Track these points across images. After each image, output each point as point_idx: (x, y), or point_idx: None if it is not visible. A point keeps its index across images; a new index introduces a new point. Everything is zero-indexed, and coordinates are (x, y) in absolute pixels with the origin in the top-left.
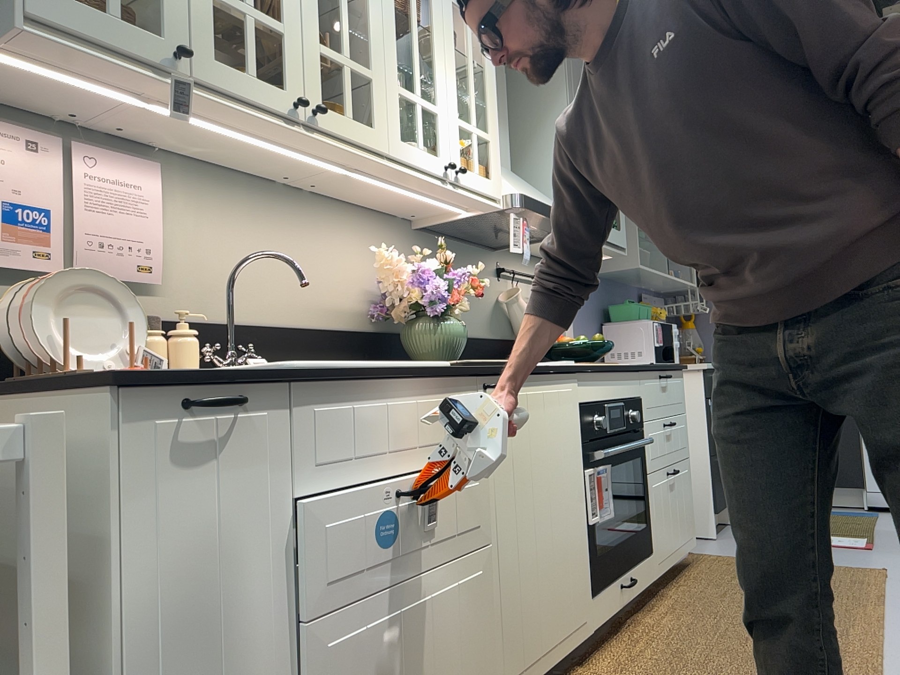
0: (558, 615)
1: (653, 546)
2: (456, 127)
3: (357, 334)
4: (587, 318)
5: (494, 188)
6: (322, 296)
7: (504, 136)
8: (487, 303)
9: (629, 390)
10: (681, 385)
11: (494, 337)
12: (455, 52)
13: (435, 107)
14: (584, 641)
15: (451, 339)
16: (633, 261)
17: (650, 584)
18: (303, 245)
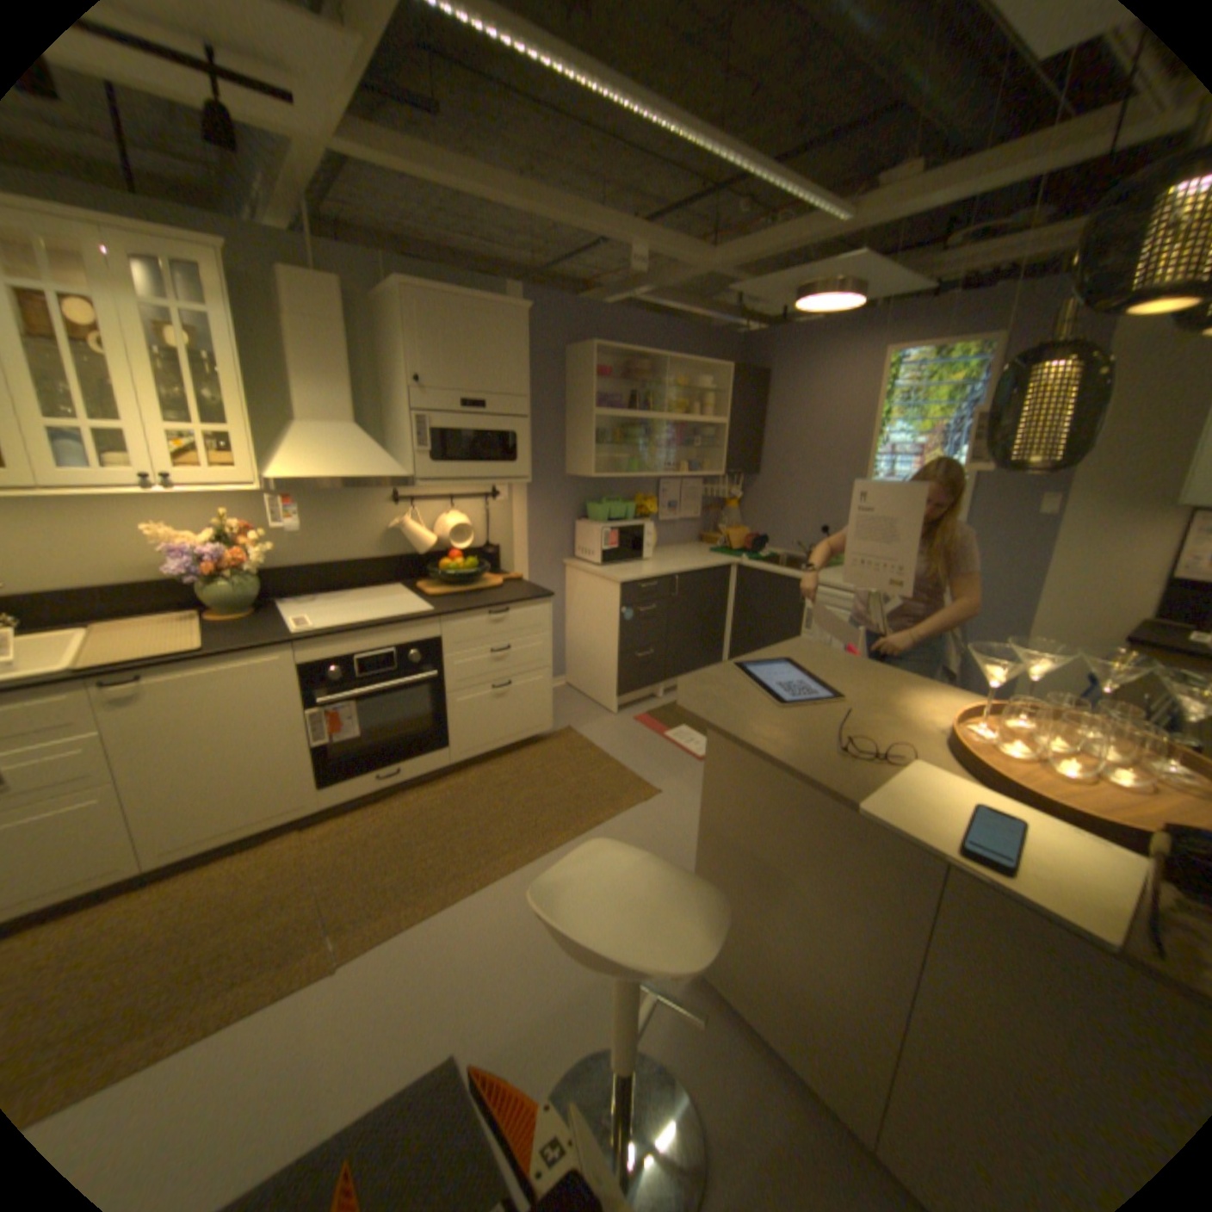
0: (248, 809)
1: (449, 743)
2: (158, 434)
3: (172, 582)
4: (551, 516)
5: (238, 477)
6: (123, 559)
7: (336, 391)
8: (373, 529)
9: (411, 637)
10: (539, 612)
11: (383, 556)
12: (150, 358)
13: (116, 424)
14: (300, 818)
15: (226, 596)
16: (588, 470)
17: (437, 769)
18: (90, 524)
